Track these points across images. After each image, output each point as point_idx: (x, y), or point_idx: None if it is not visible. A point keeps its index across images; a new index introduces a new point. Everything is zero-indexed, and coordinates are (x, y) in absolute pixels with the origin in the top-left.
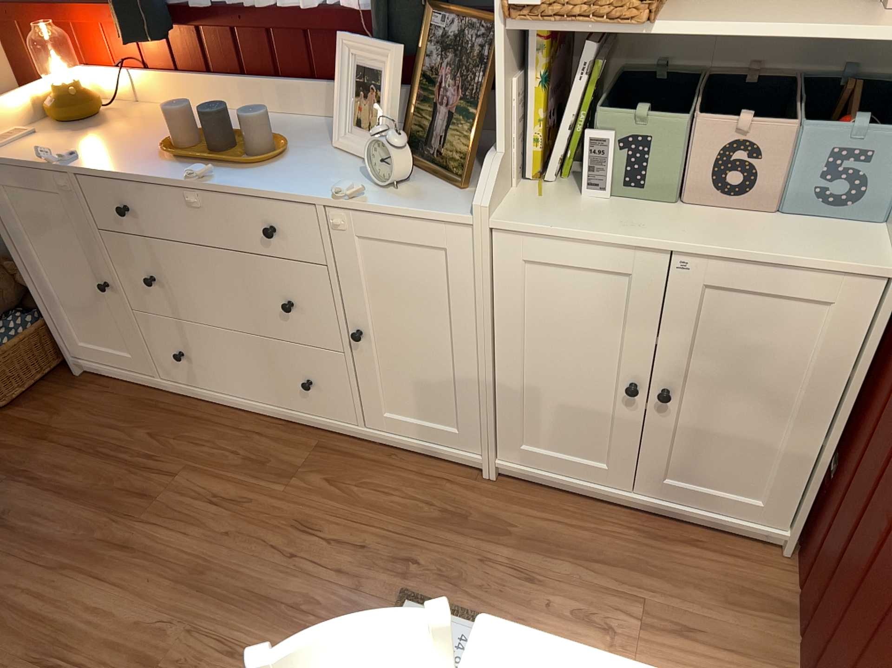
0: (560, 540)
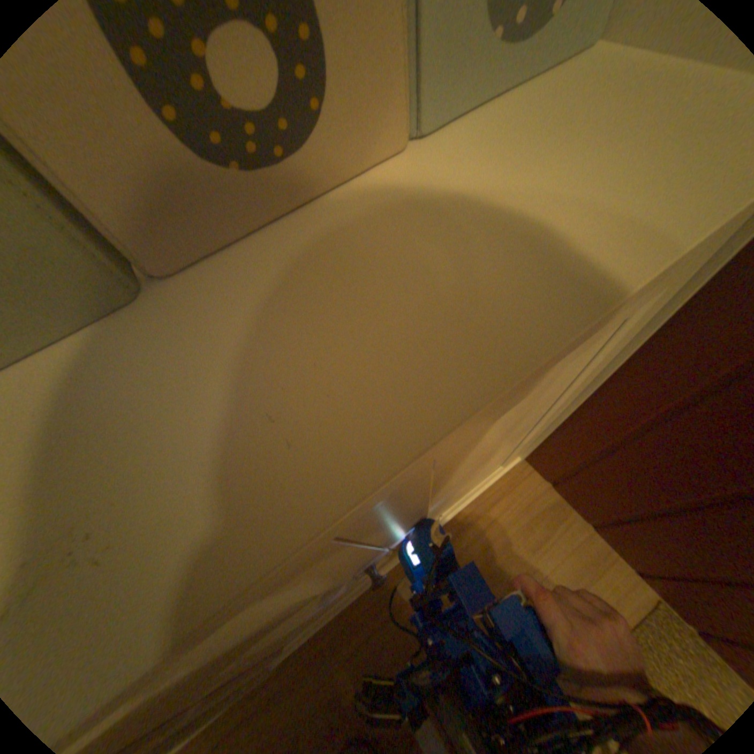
0: (398, 658)
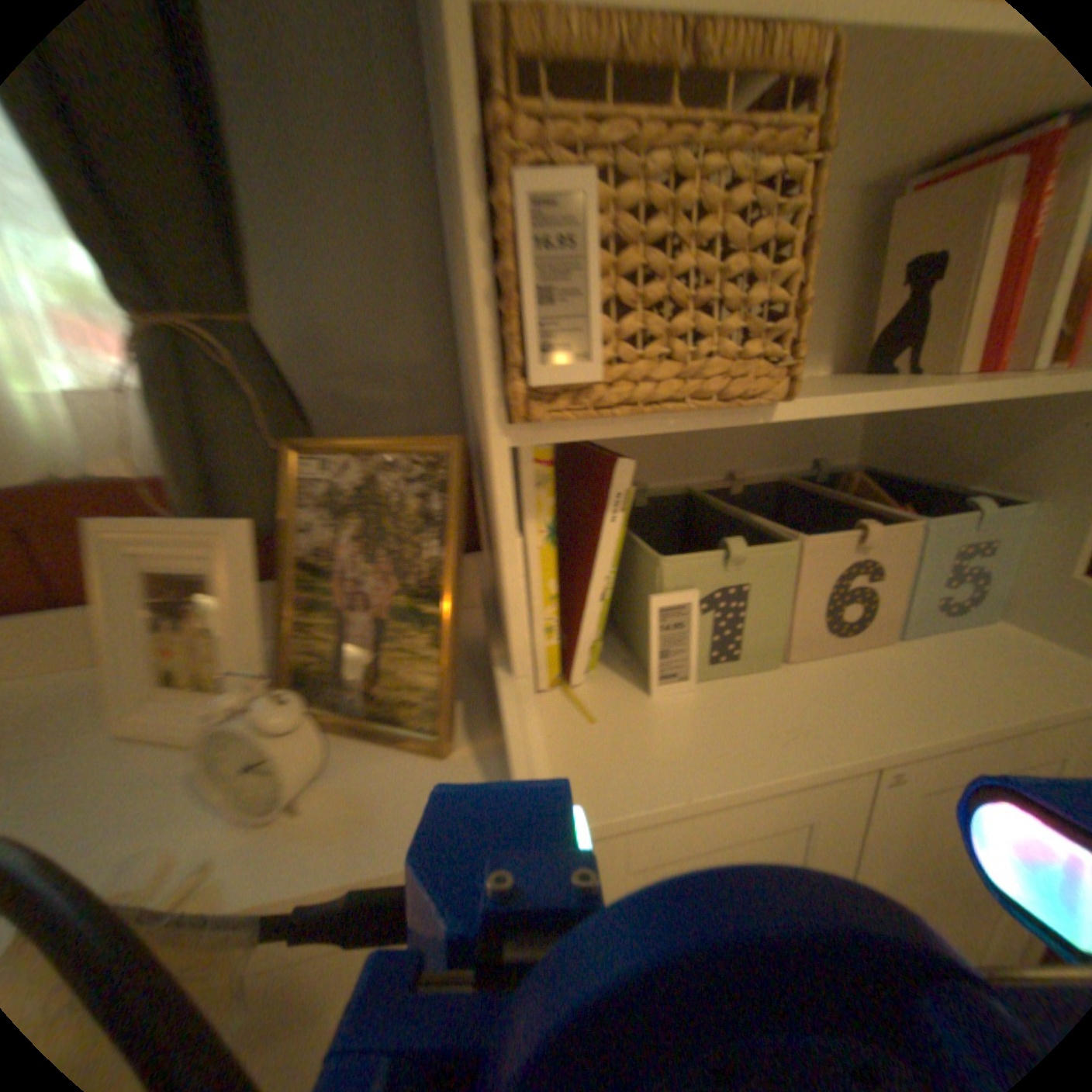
0: None
